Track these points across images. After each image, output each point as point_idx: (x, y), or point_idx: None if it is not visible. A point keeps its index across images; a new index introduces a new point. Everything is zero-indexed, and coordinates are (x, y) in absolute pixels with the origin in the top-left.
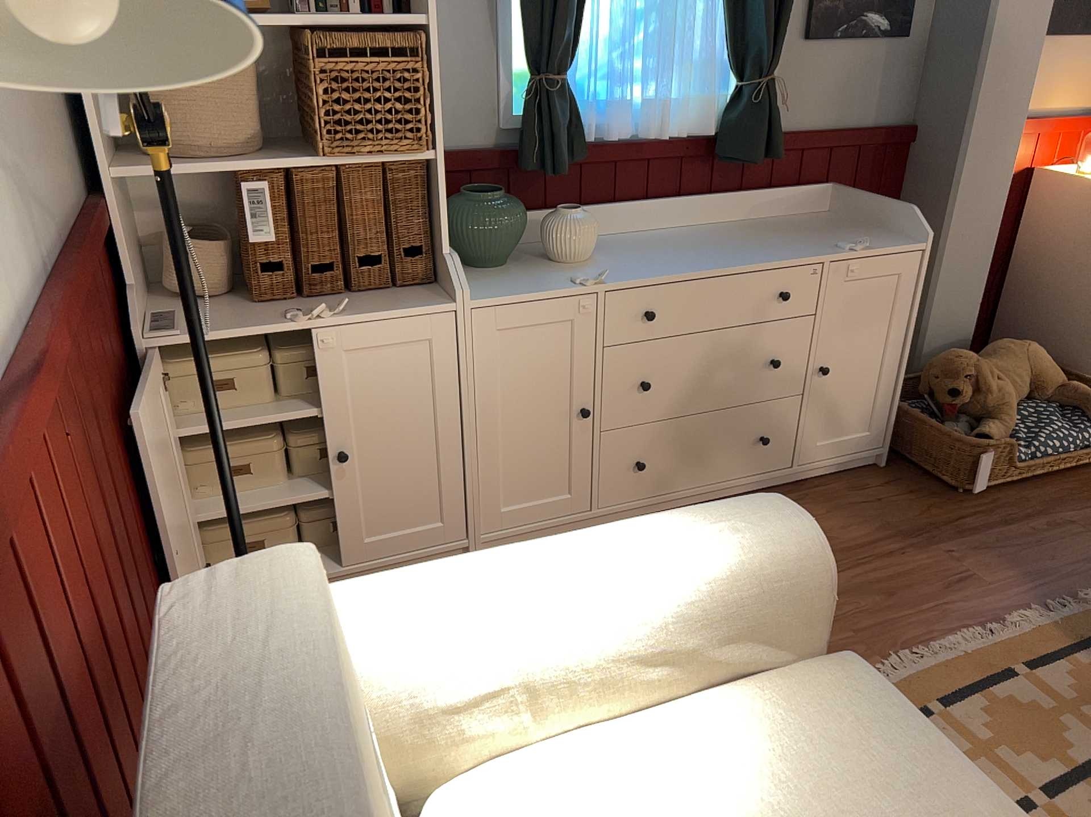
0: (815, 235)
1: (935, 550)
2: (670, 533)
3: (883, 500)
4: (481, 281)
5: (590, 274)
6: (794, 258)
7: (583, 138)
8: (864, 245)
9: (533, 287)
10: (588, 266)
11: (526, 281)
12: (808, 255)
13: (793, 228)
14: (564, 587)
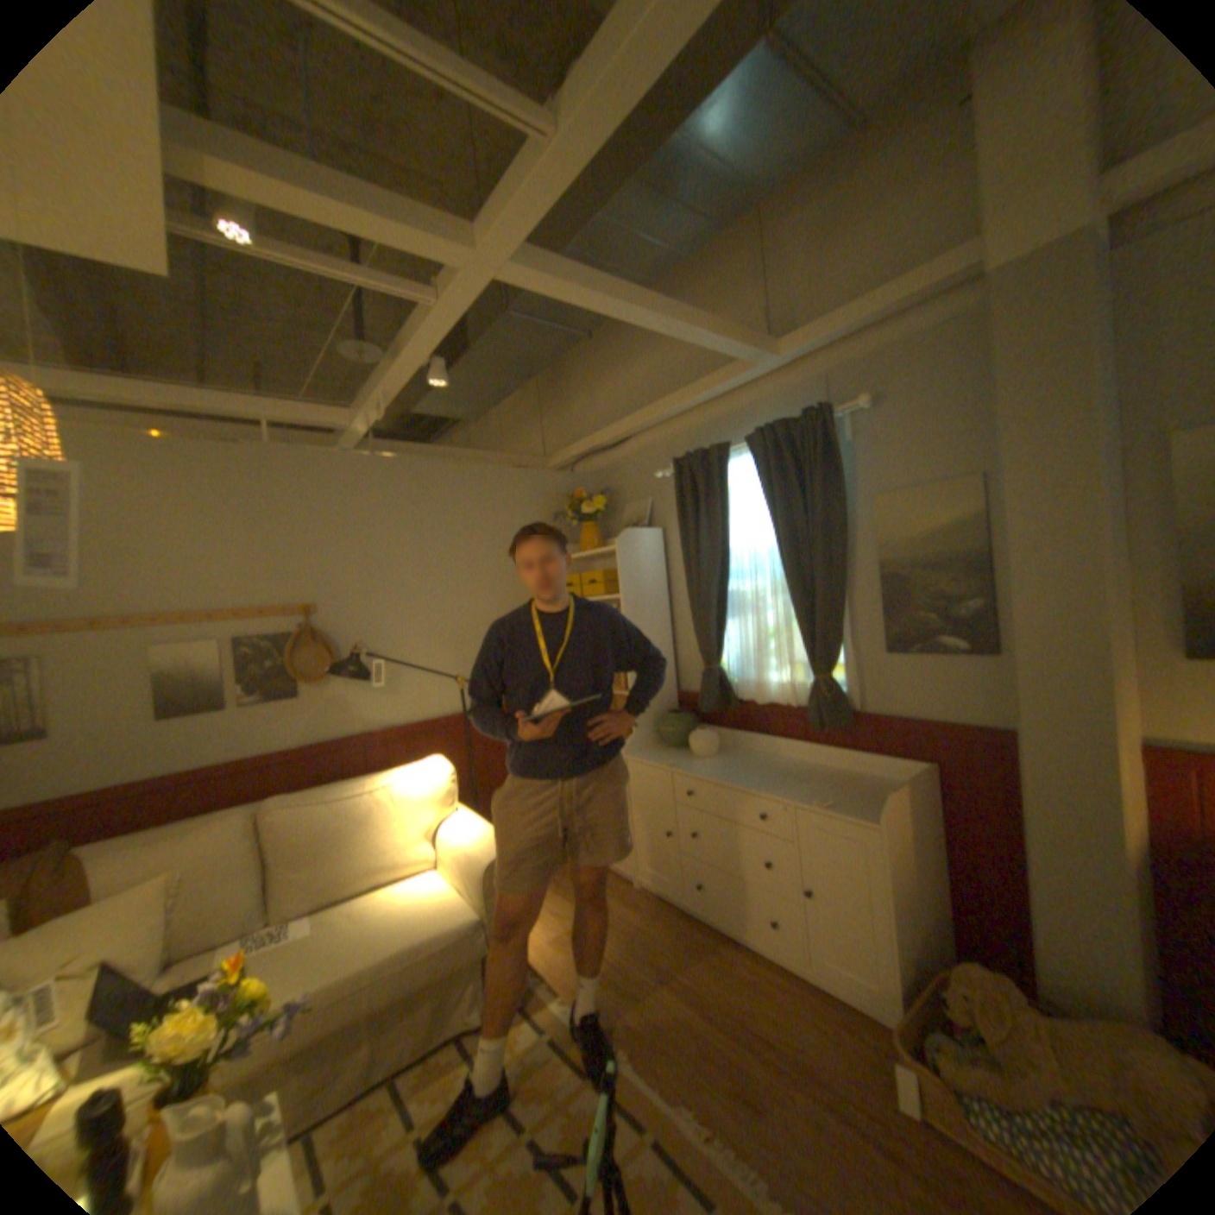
0: (841, 793)
1: (788, 1089)
2: (485, 837)
3: (840, 1048)
4: (653, 752)
5: (672, 762)
6: (775, 795)
7: (734, 697)
8: (835, 809)
9: (653, 760)
10: (695, 761)
11: (660, 757)
12: (786, 797)
13: (853, 785)
14: (456, 829)
